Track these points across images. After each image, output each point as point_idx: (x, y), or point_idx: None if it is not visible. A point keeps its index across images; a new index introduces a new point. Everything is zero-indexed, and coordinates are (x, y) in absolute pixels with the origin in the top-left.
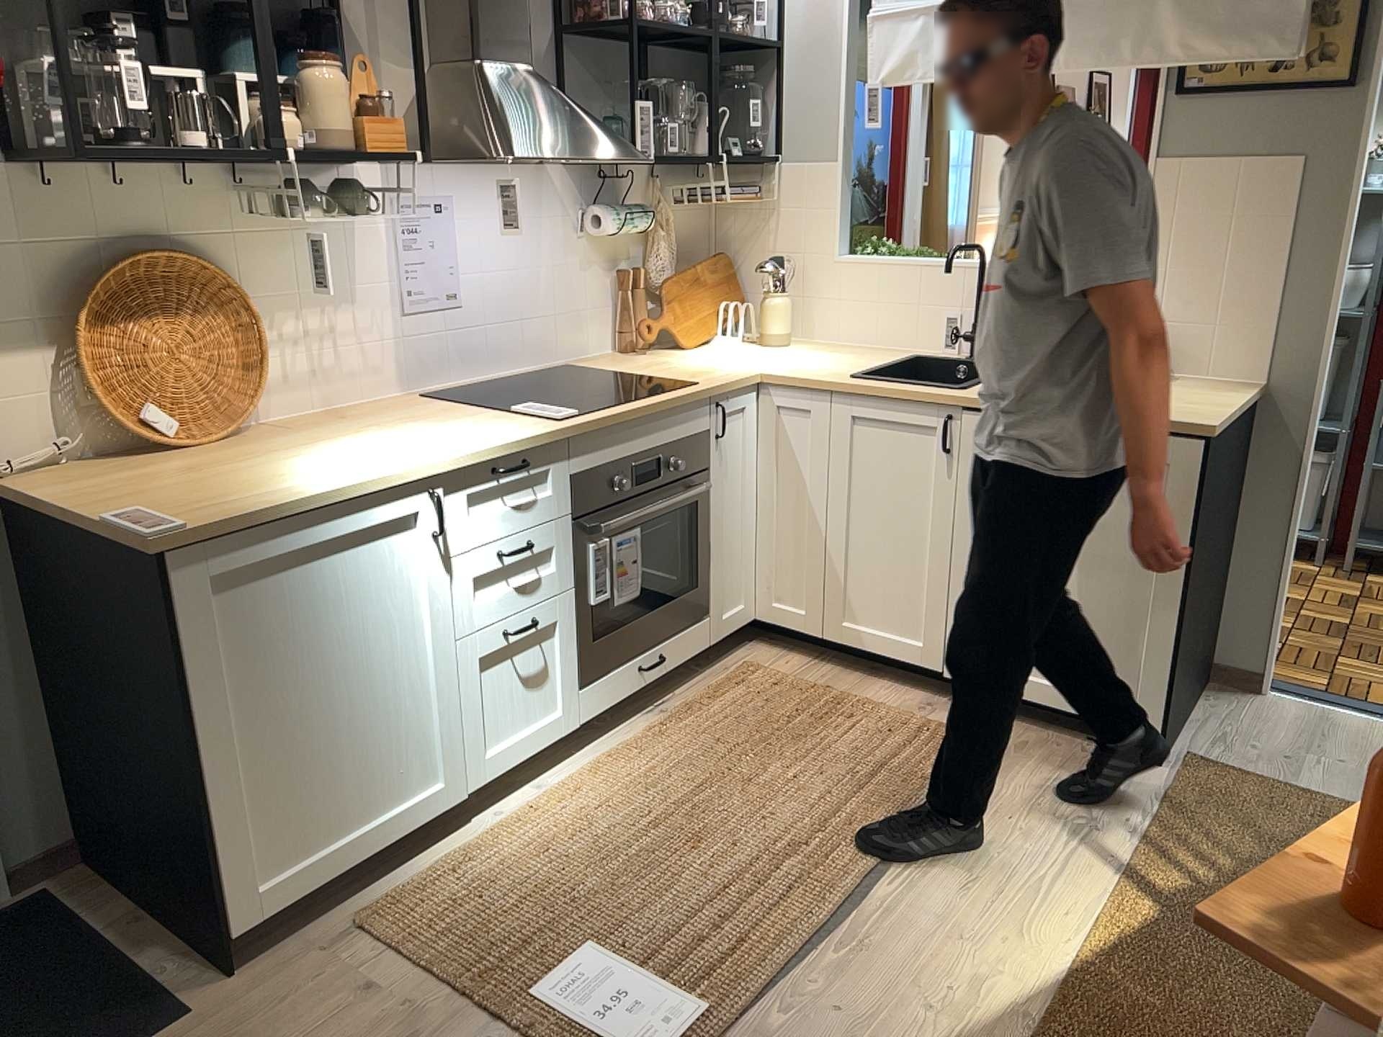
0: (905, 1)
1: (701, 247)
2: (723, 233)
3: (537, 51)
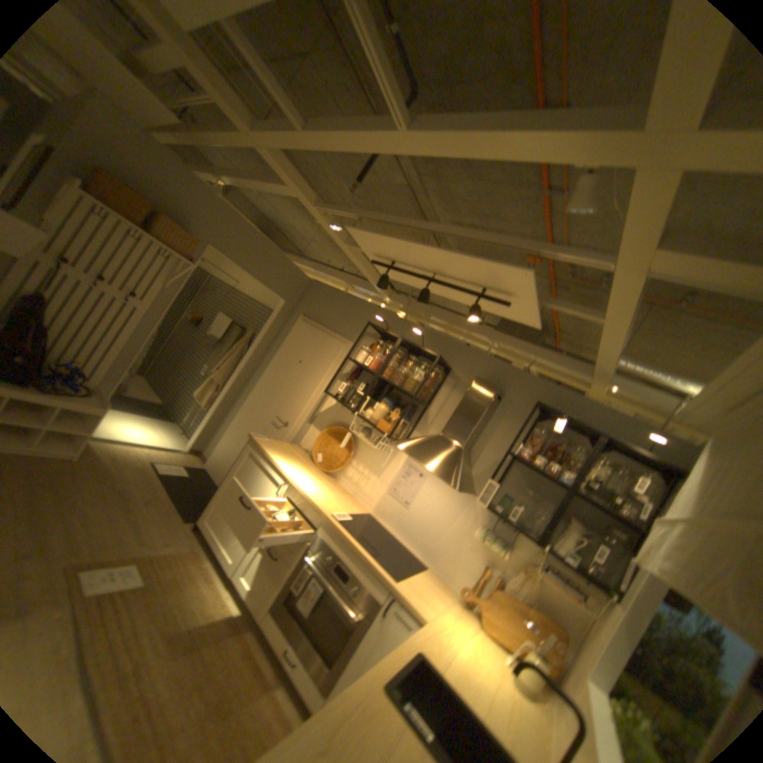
0: (676, 517)
1: (572, 627)
2: (591, 633)
3: (498, 459)
